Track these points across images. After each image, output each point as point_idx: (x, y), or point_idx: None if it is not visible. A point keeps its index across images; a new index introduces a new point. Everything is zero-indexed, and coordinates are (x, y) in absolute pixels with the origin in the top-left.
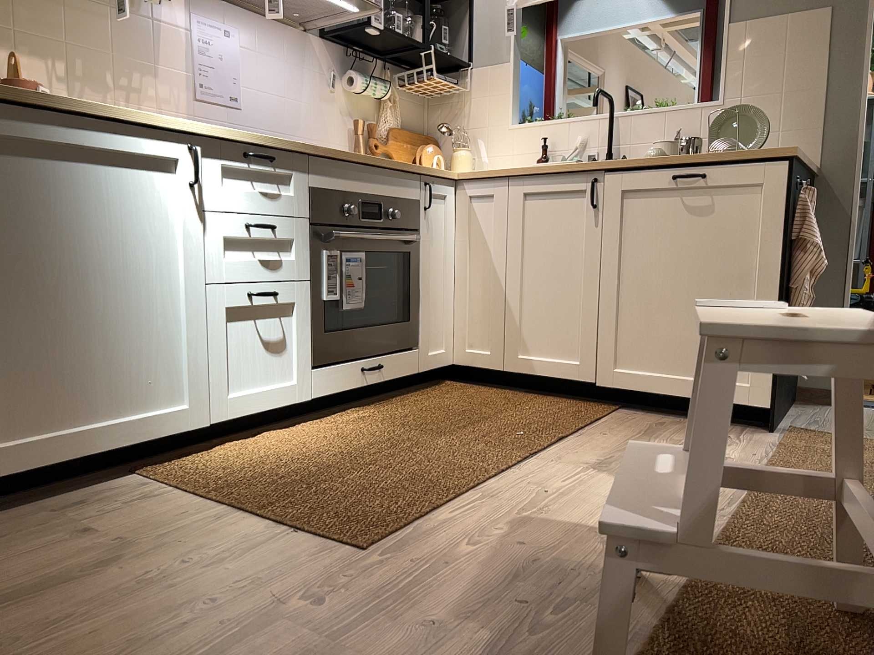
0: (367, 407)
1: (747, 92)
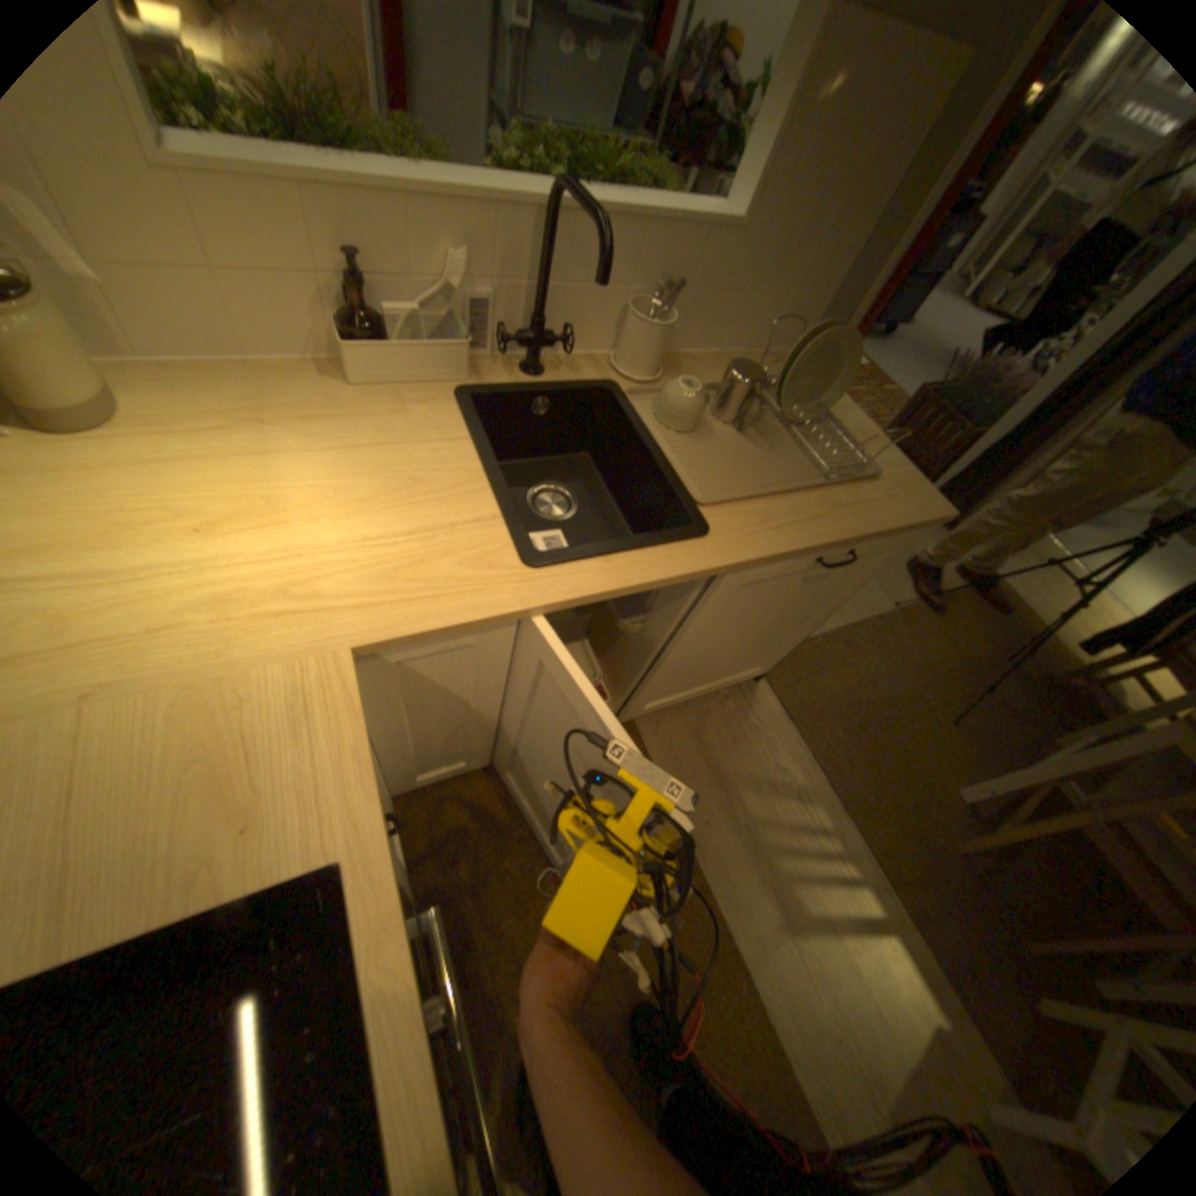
0: None
1: (787, 208)
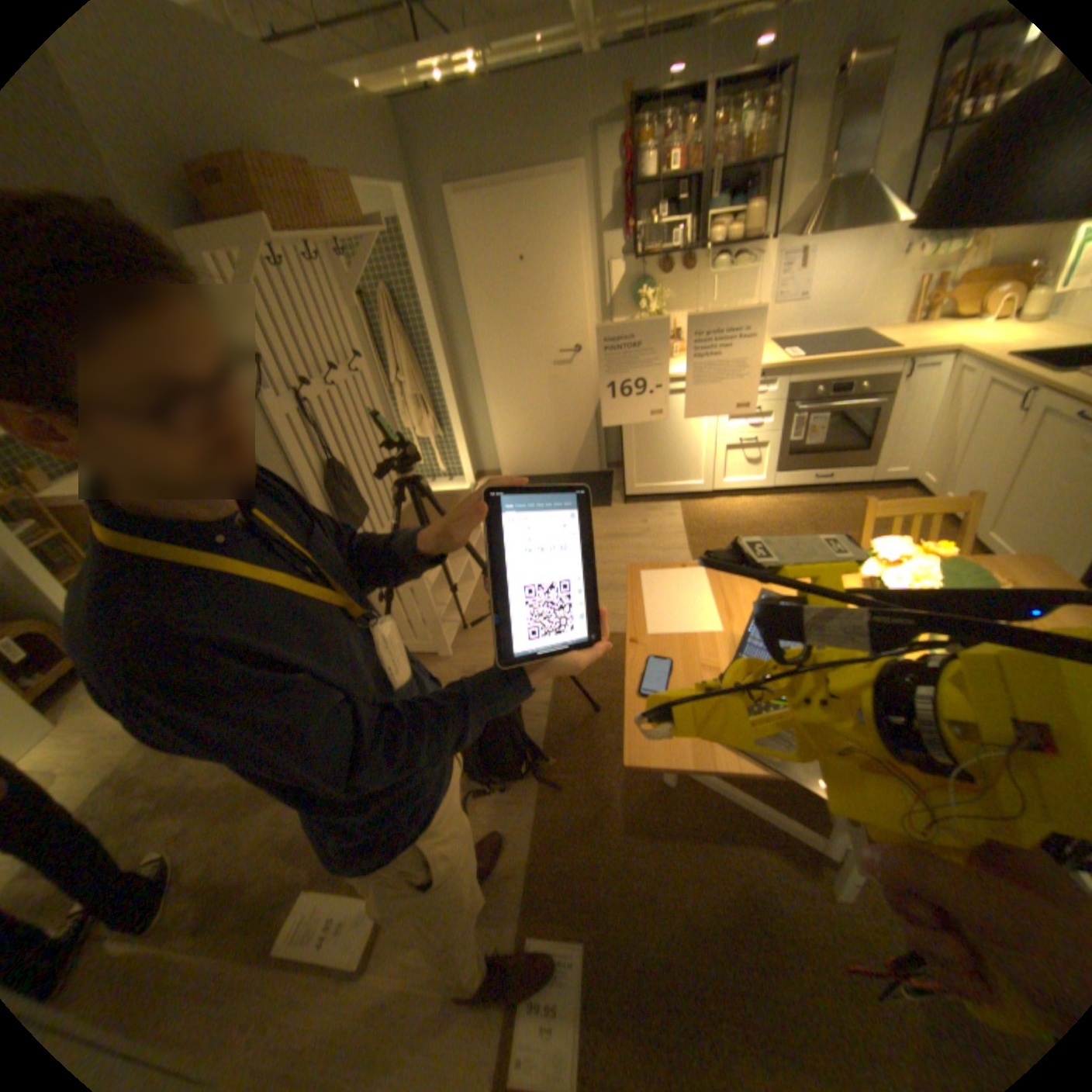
0: (819, 495)
1: None
